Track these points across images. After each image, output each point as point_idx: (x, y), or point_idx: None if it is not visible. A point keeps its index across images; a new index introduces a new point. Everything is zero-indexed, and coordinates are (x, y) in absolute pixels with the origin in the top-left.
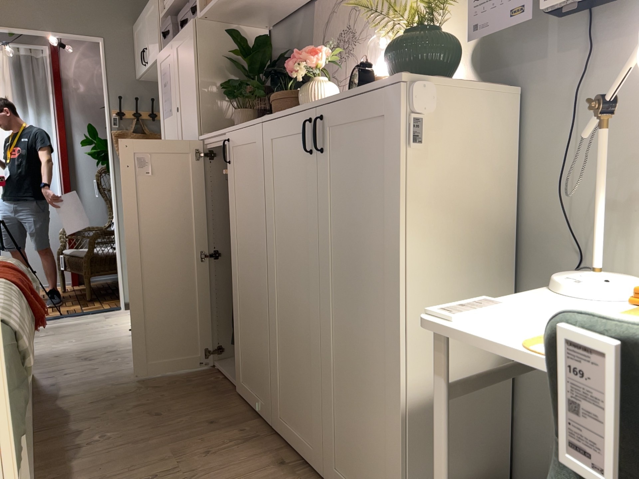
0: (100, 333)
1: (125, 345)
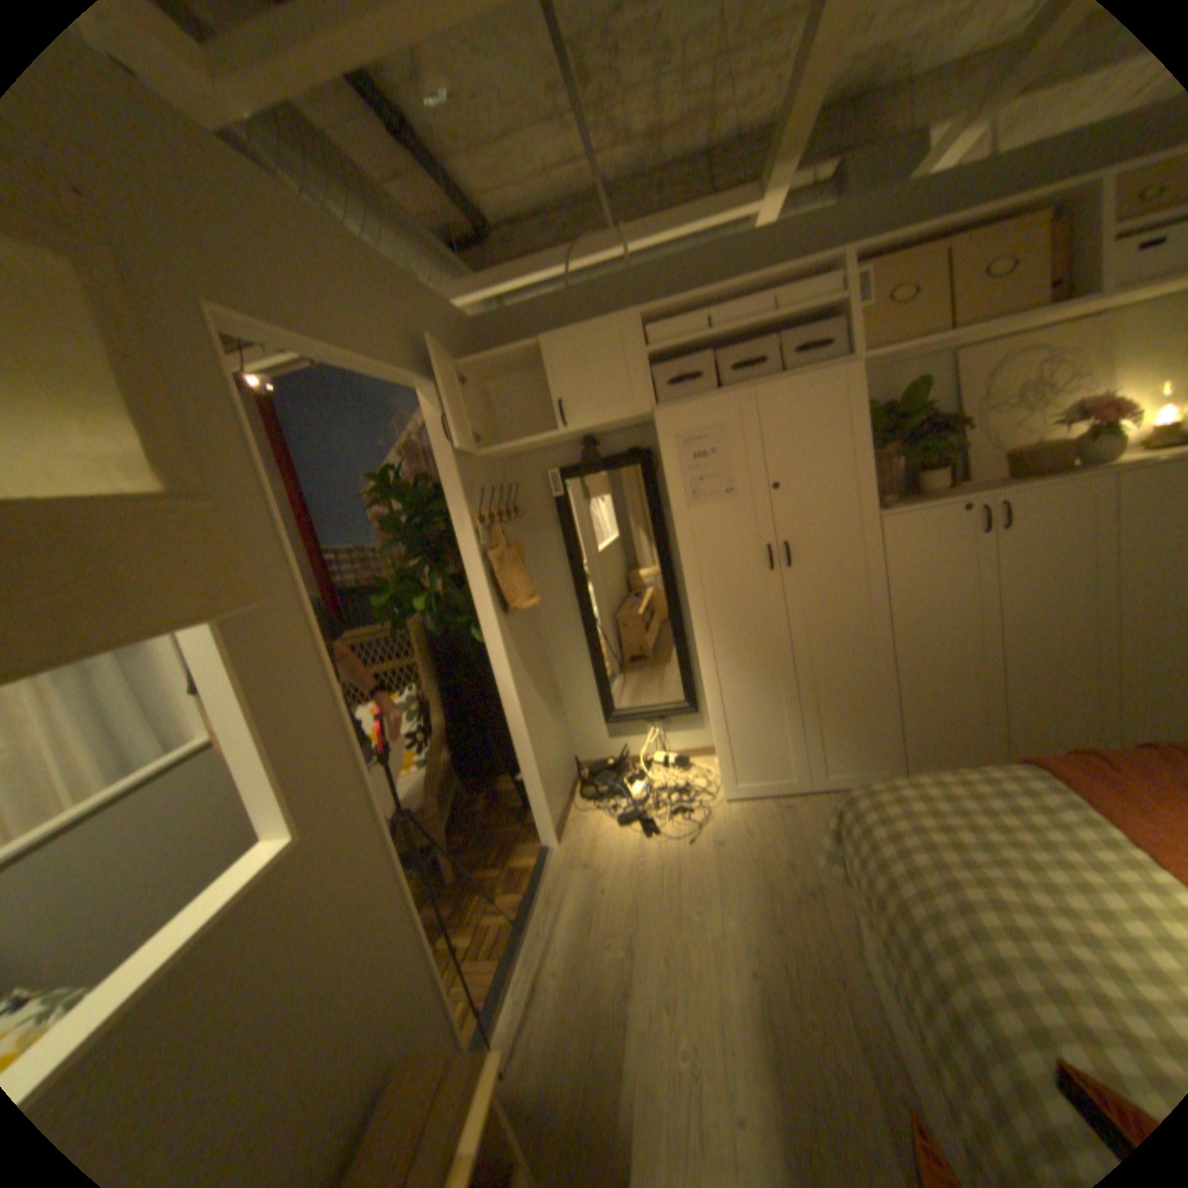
0: (679, 877)
1: (765, 852)
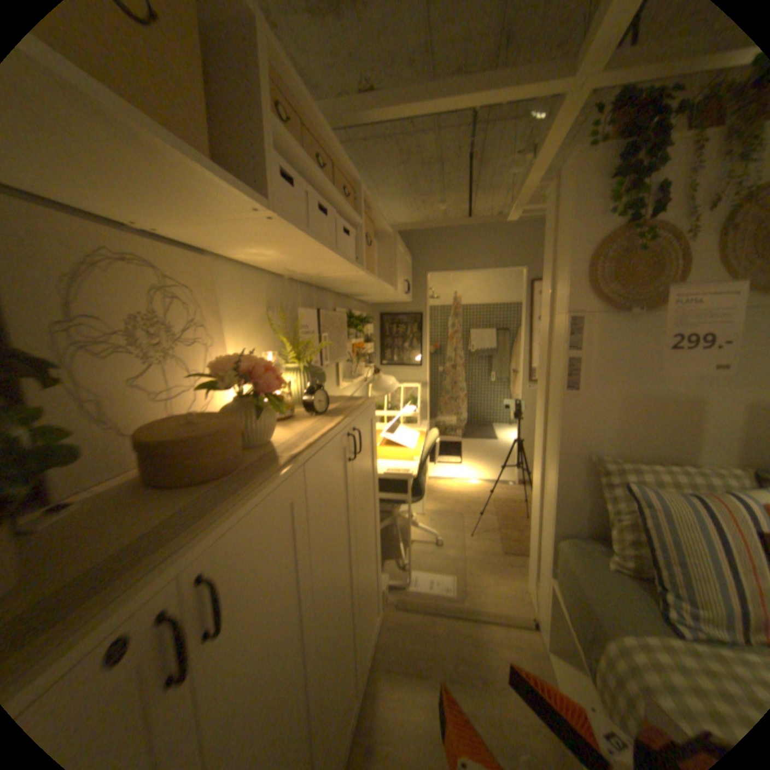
0: None
1: None
